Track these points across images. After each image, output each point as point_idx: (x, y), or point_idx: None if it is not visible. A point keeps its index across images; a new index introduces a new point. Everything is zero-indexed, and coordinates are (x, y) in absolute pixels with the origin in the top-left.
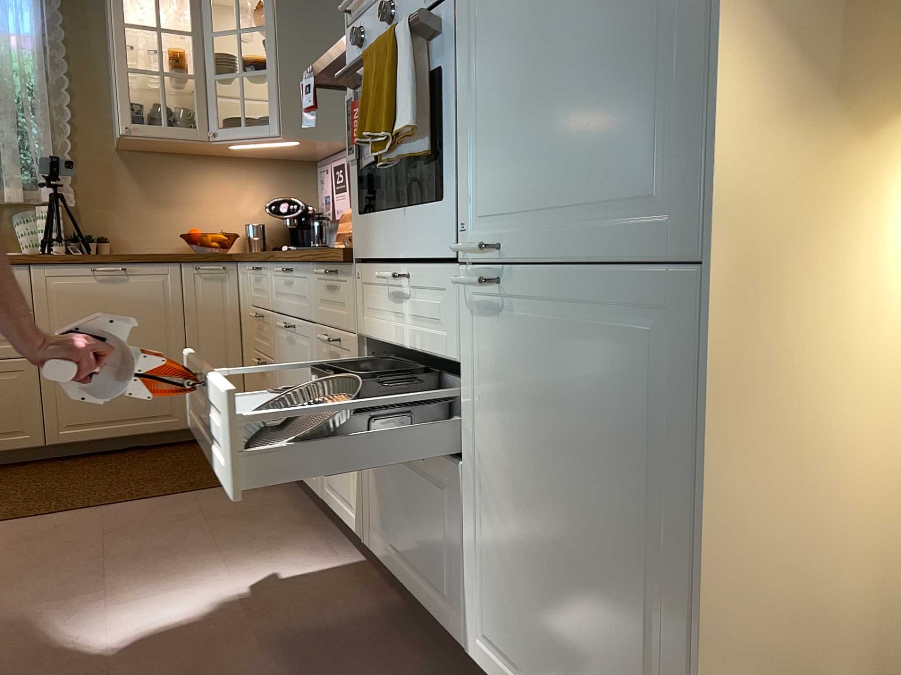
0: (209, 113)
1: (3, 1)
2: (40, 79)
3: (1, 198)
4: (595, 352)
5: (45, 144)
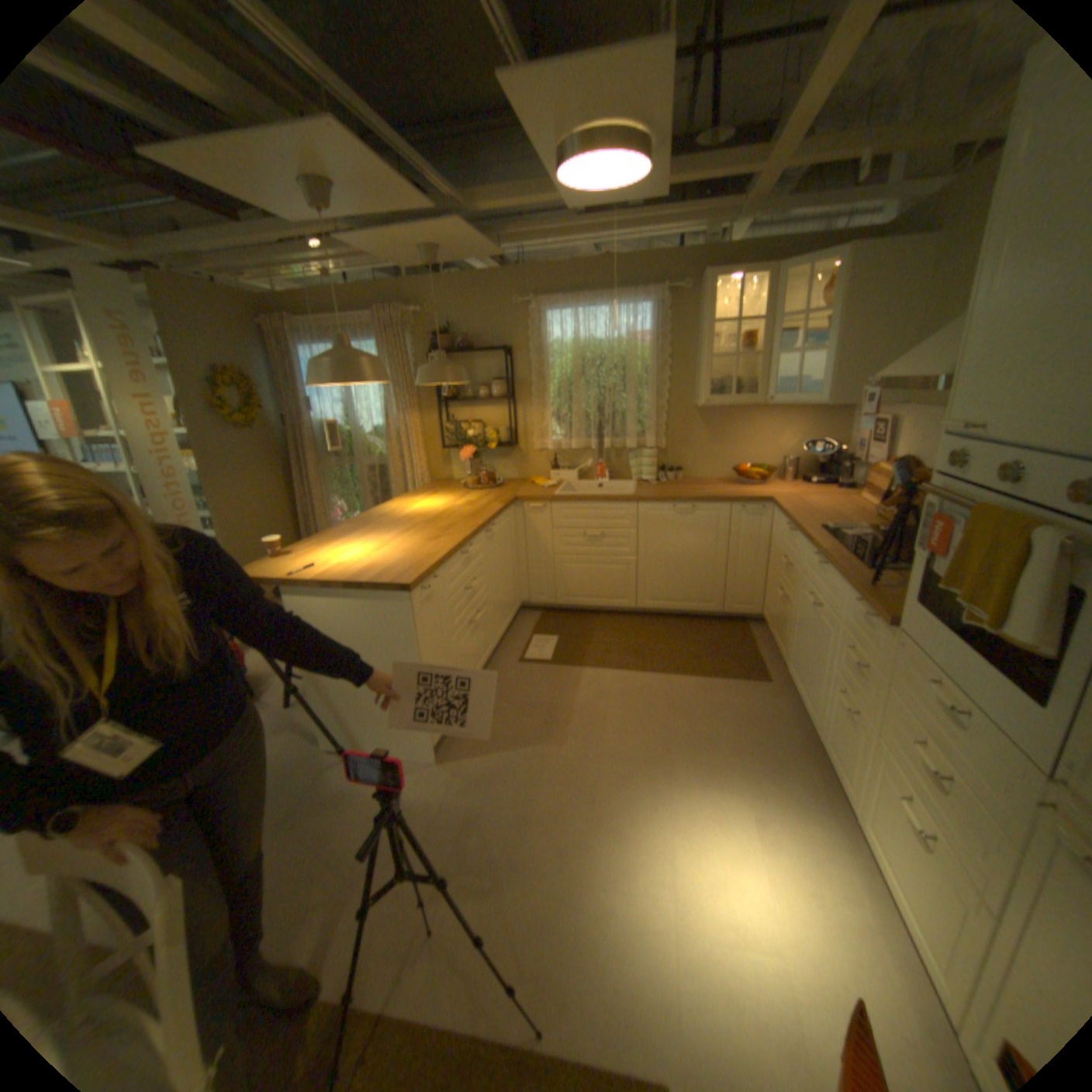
0: (768, 381)
1: (635, 312)
2: (652, 363)
3: (622, 443)
4: None
5: (651, 409)
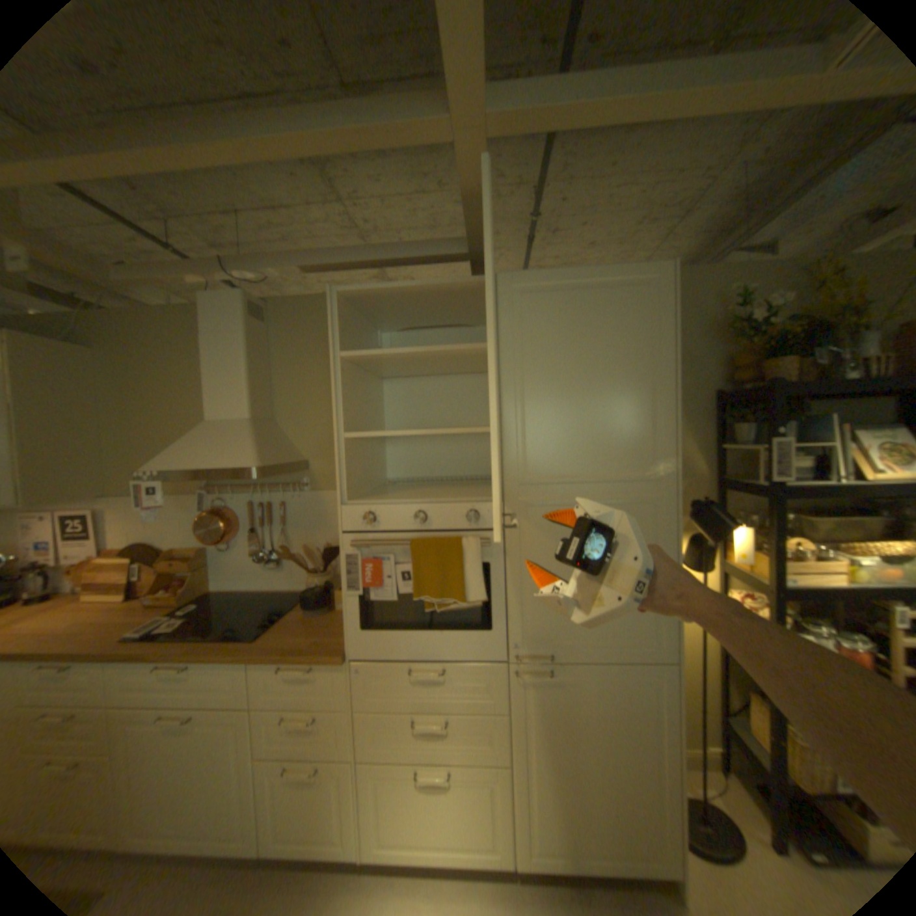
0: None
1: None
2: None
3: None
4: (616, 697)
5: None
